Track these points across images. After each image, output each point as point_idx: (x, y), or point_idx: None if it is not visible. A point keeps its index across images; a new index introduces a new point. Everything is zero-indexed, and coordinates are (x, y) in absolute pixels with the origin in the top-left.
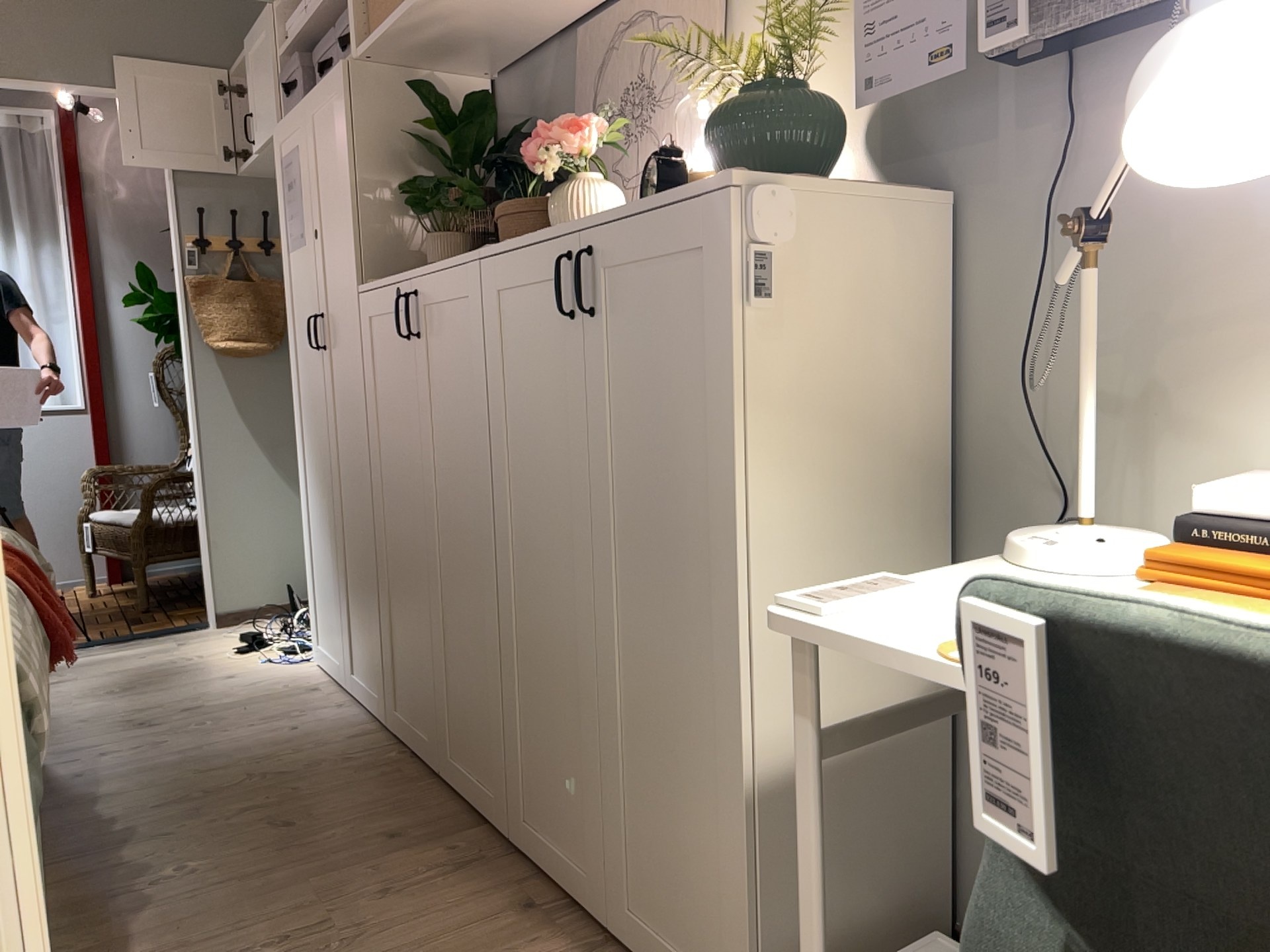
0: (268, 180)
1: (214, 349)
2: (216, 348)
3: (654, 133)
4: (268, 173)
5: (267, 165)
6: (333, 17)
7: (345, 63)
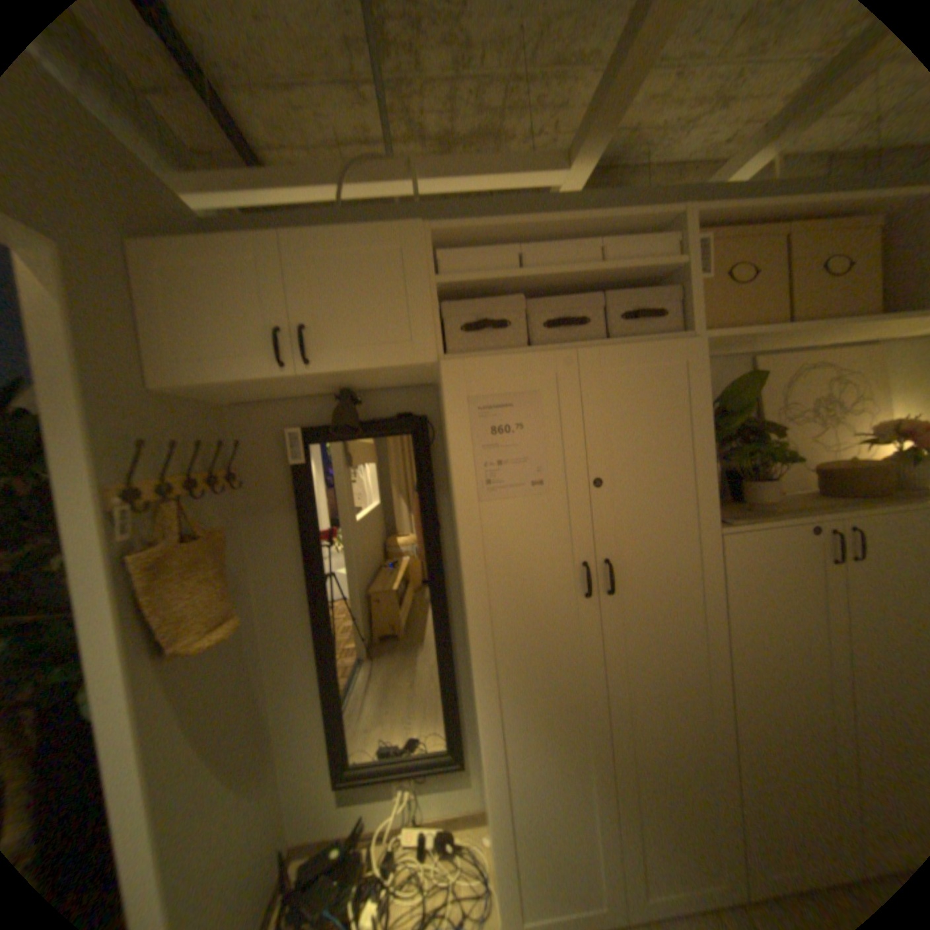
0: (180, 399)
1: (187, 657)
2: (195, 654)
3: (849, 426)
4: (205, 391)
5: (247, 385)
6: (572, 280)
7: (701, 340)
